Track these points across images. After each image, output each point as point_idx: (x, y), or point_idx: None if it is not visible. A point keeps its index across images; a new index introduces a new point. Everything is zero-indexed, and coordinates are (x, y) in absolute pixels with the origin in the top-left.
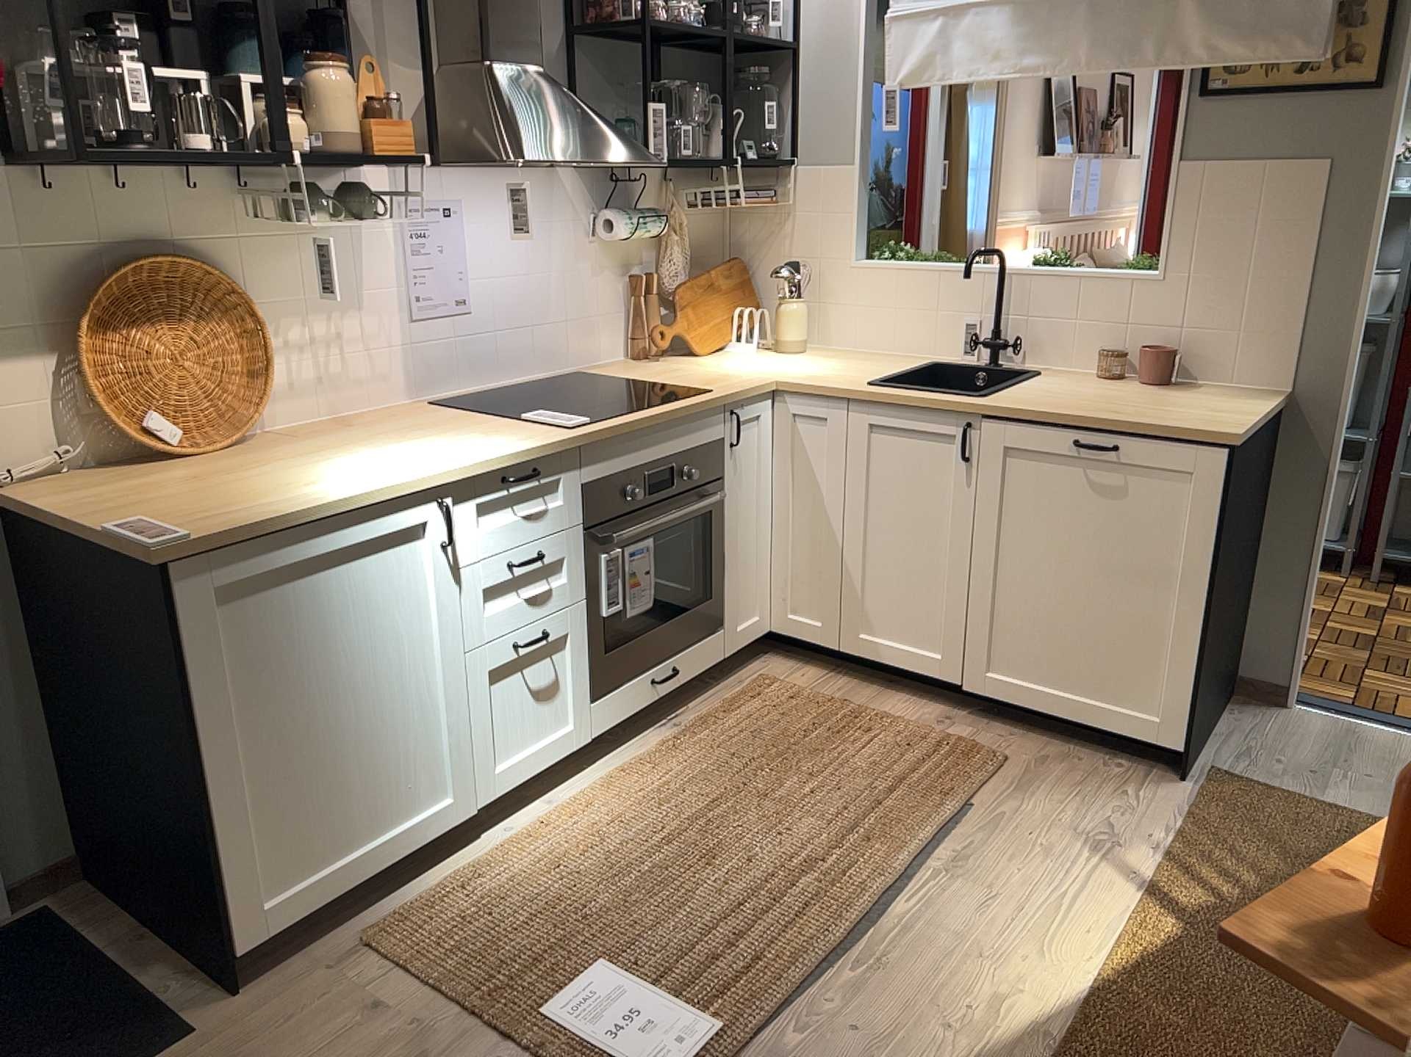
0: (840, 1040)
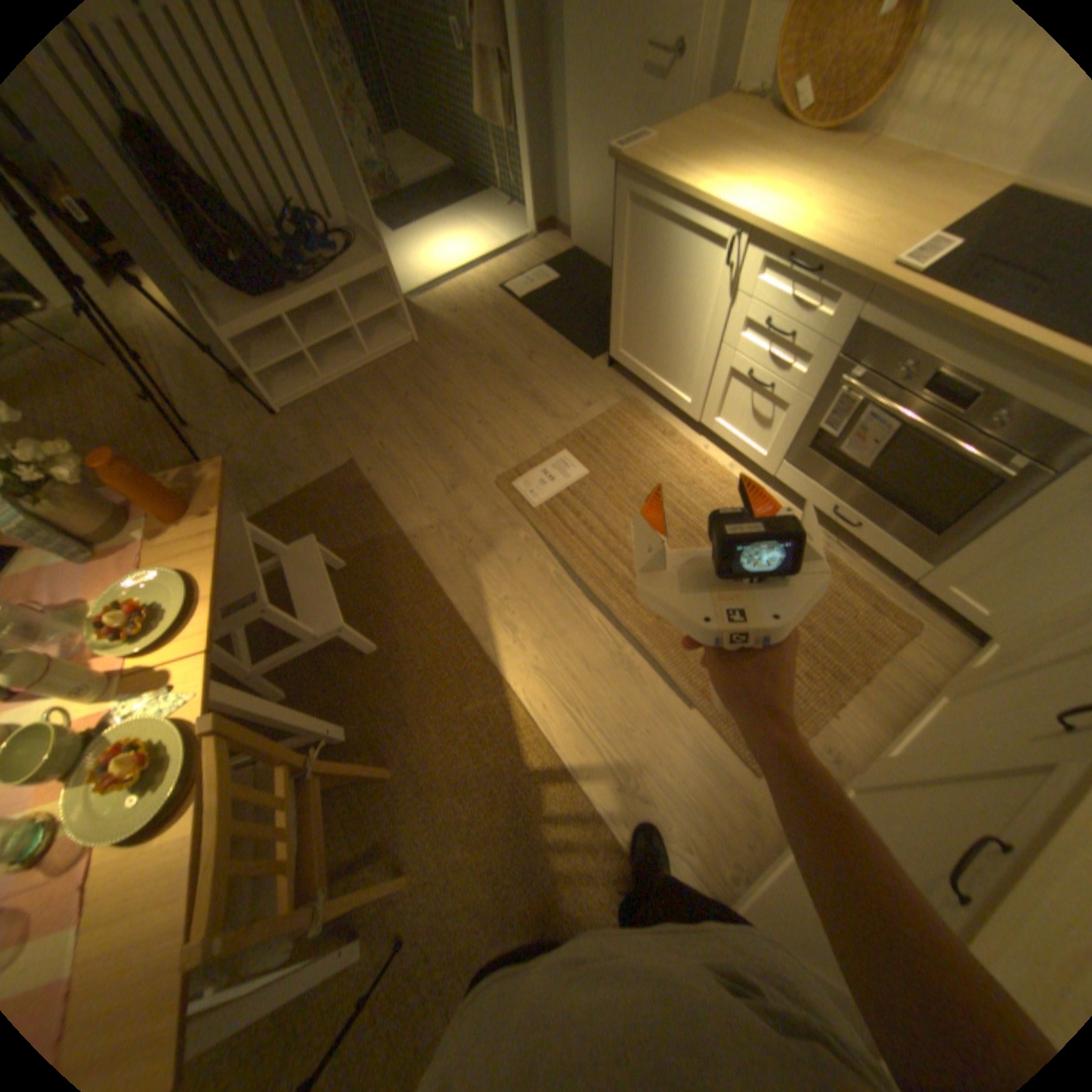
0: (516, 551)
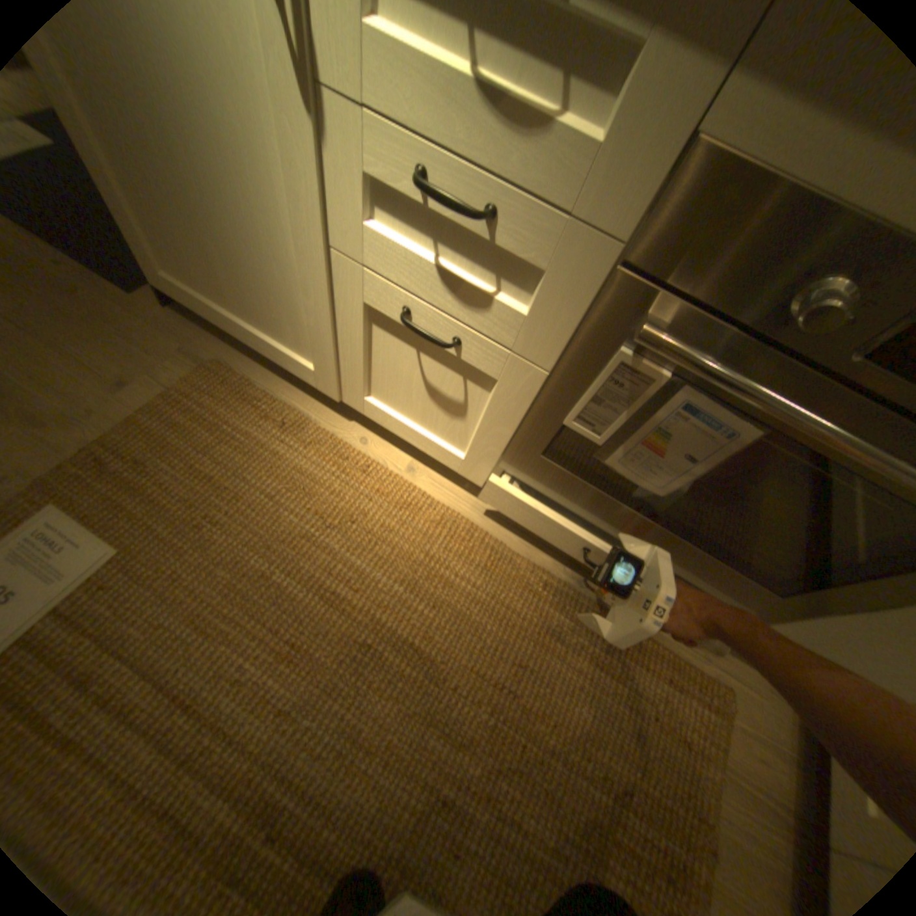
0: None
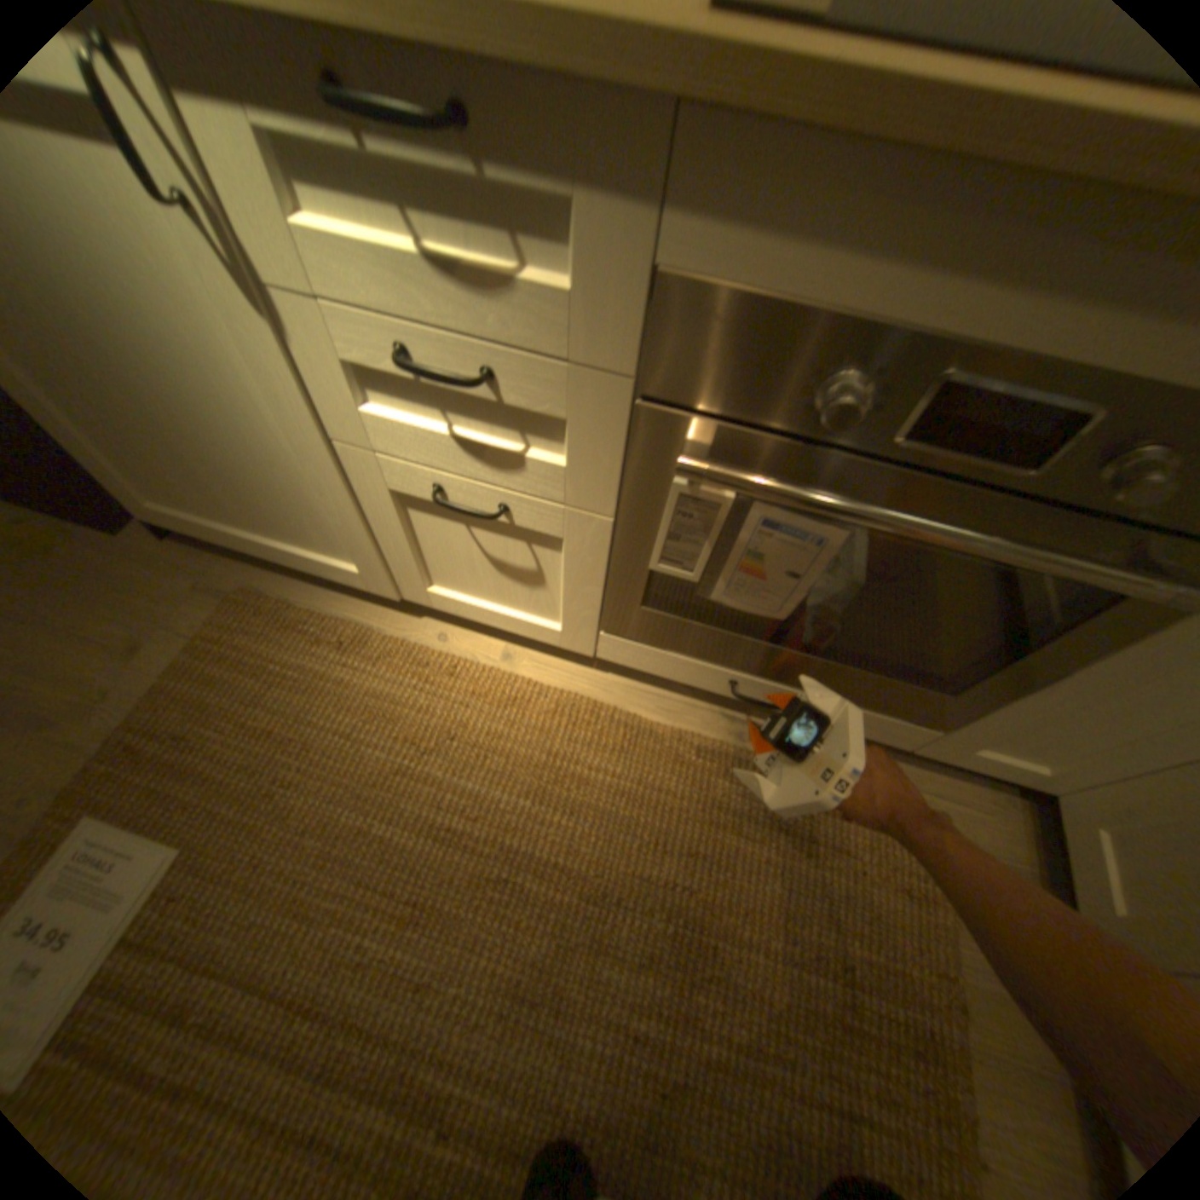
0: None
